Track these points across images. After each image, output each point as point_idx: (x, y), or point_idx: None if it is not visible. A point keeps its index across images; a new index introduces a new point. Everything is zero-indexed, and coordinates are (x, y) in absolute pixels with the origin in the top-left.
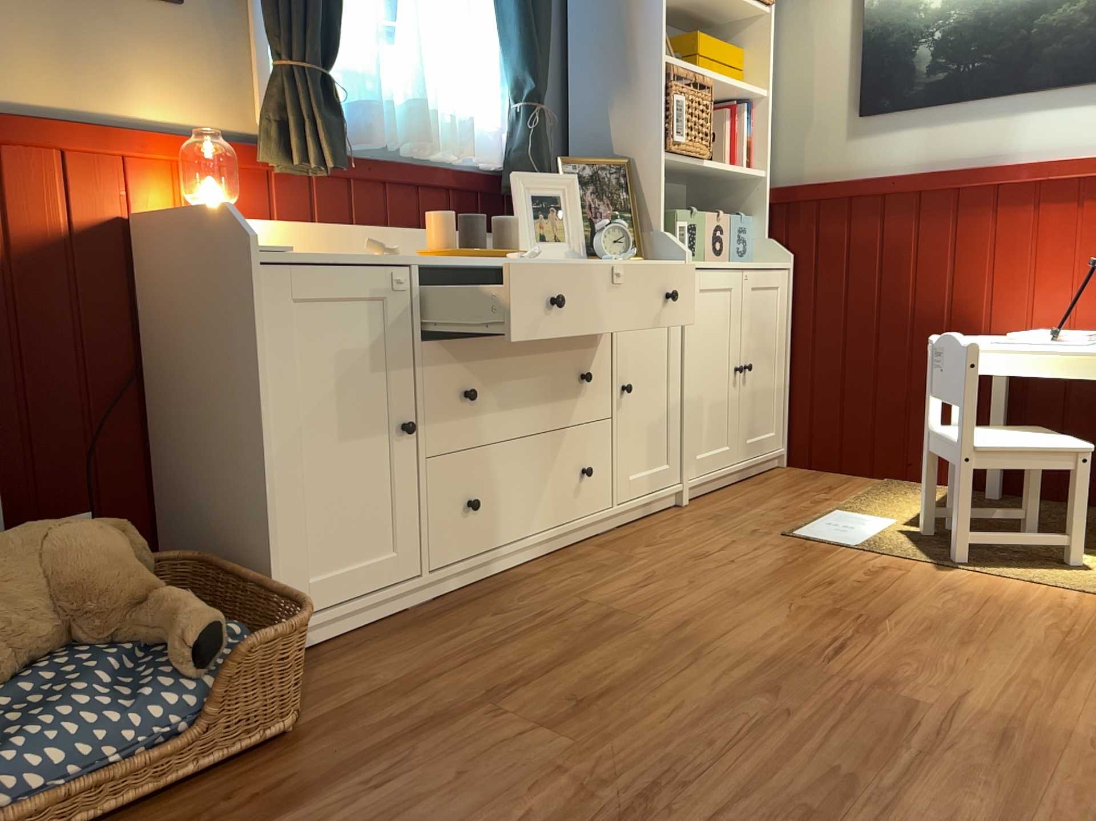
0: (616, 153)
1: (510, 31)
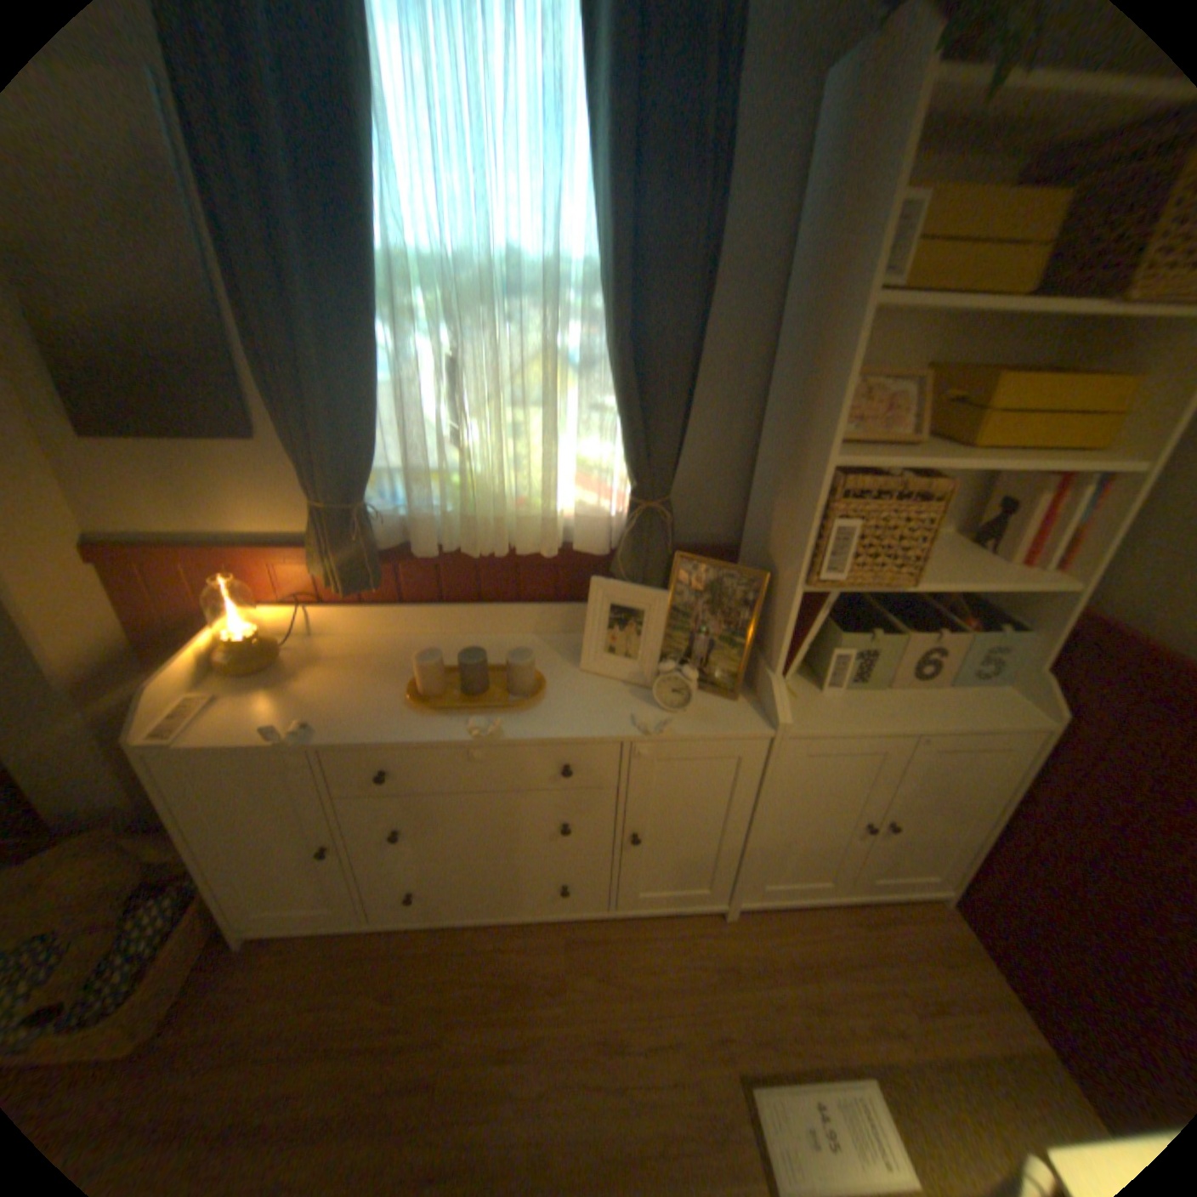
0: (771, 552)
1: (620, 413)
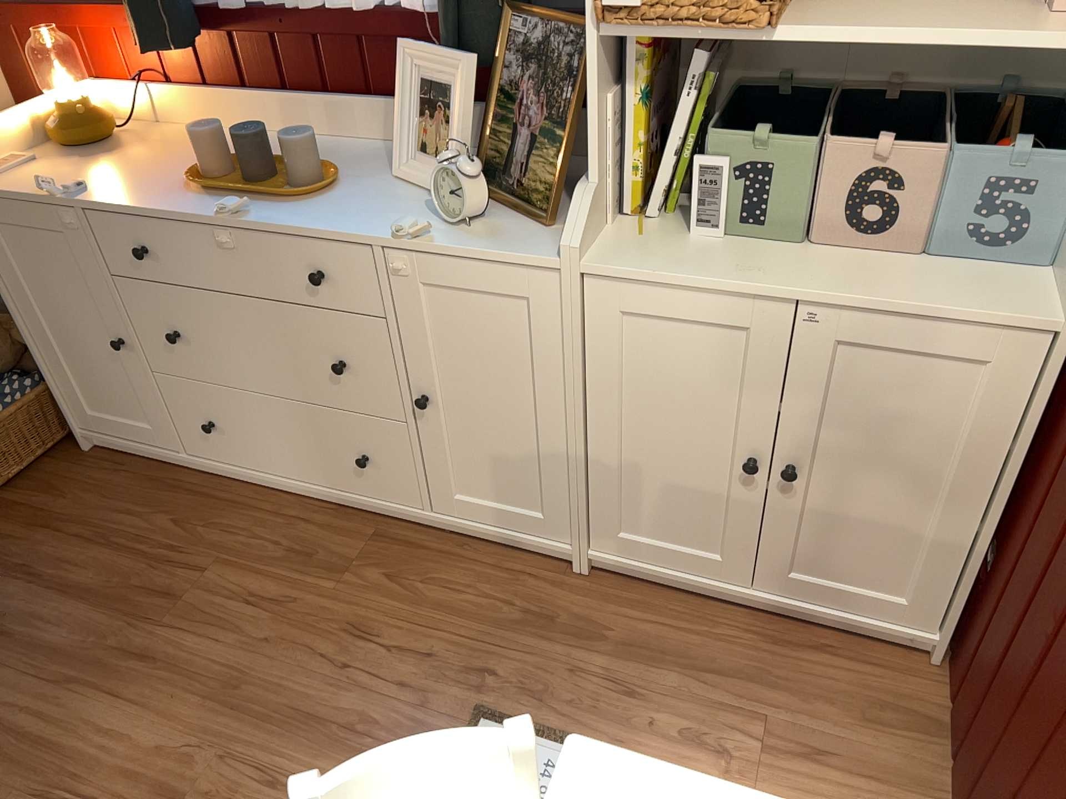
0: None
1: None
